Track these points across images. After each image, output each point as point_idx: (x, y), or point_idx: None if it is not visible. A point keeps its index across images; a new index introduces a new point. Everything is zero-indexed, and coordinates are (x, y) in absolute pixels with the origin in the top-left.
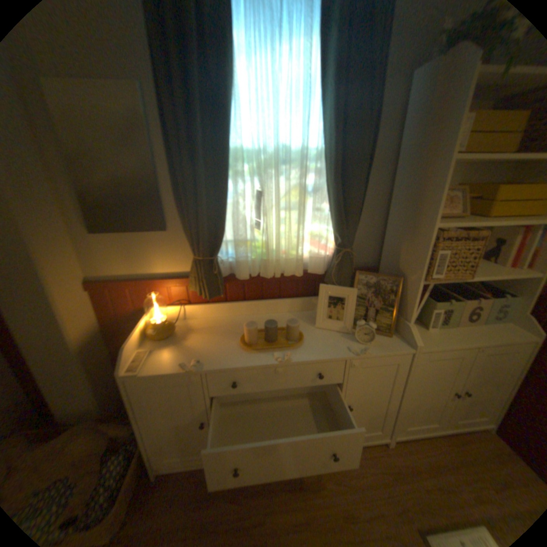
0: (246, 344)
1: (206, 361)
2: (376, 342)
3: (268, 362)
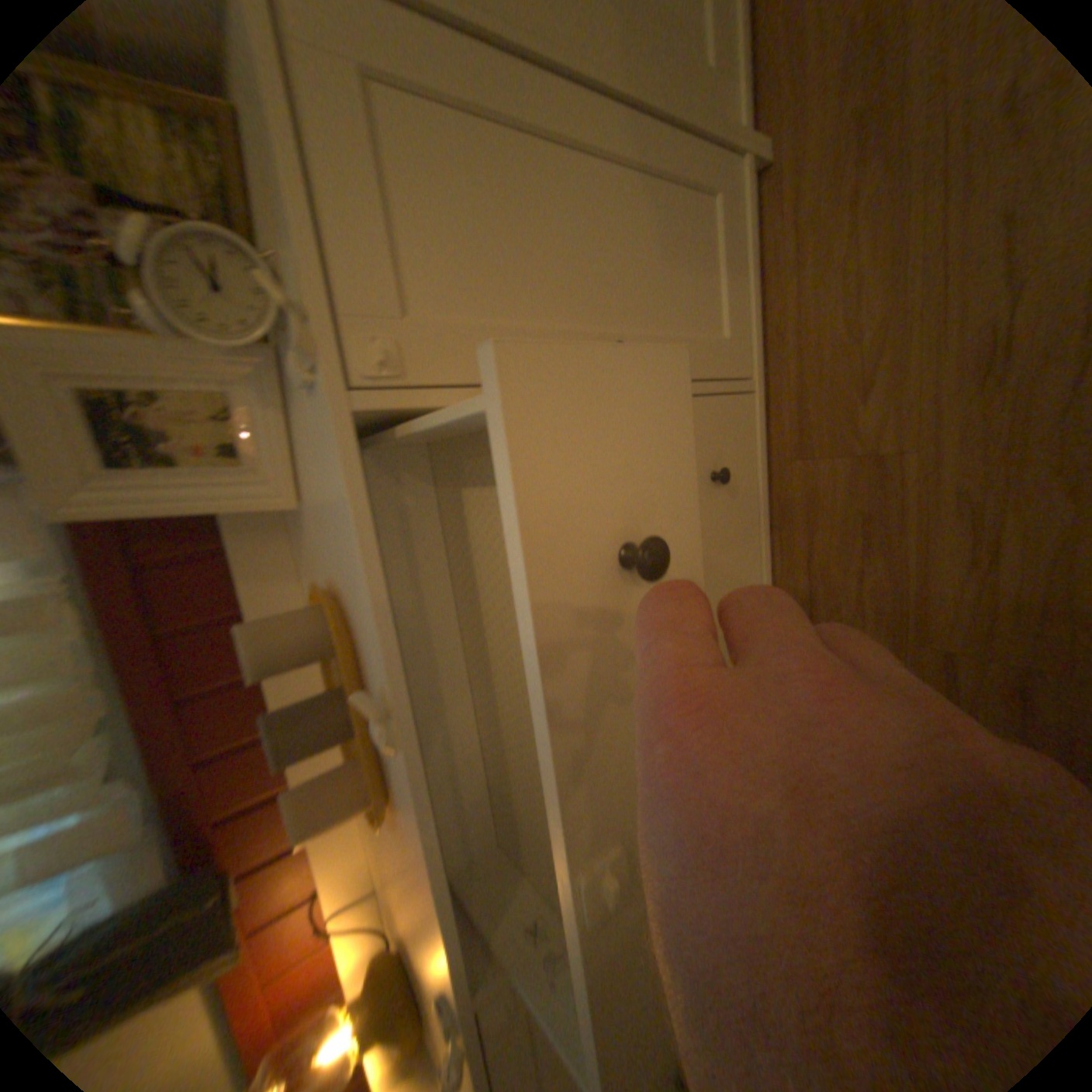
0: (361, 808)
1: (425, 960)
2: (255, 204)
3: (398, 766)
